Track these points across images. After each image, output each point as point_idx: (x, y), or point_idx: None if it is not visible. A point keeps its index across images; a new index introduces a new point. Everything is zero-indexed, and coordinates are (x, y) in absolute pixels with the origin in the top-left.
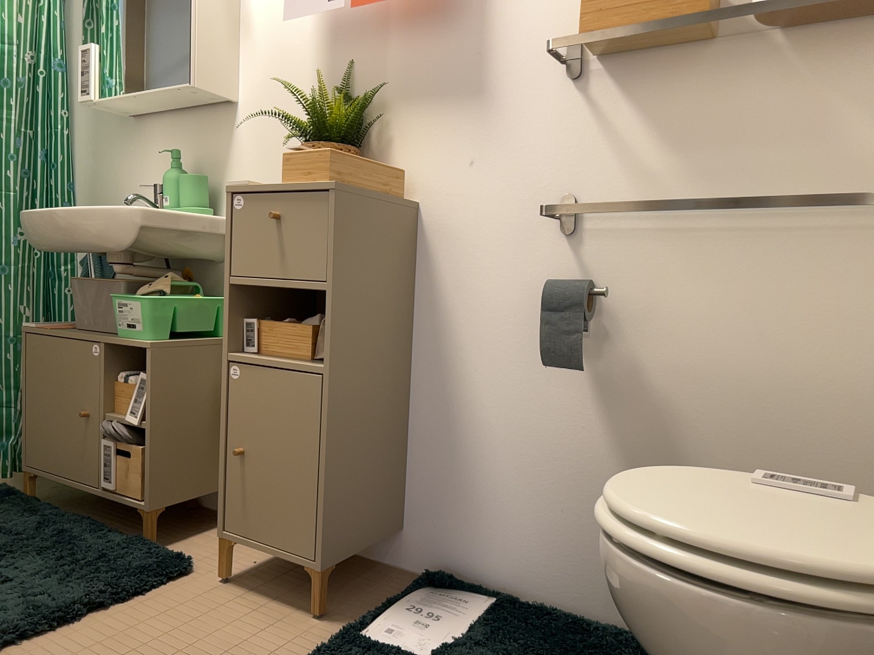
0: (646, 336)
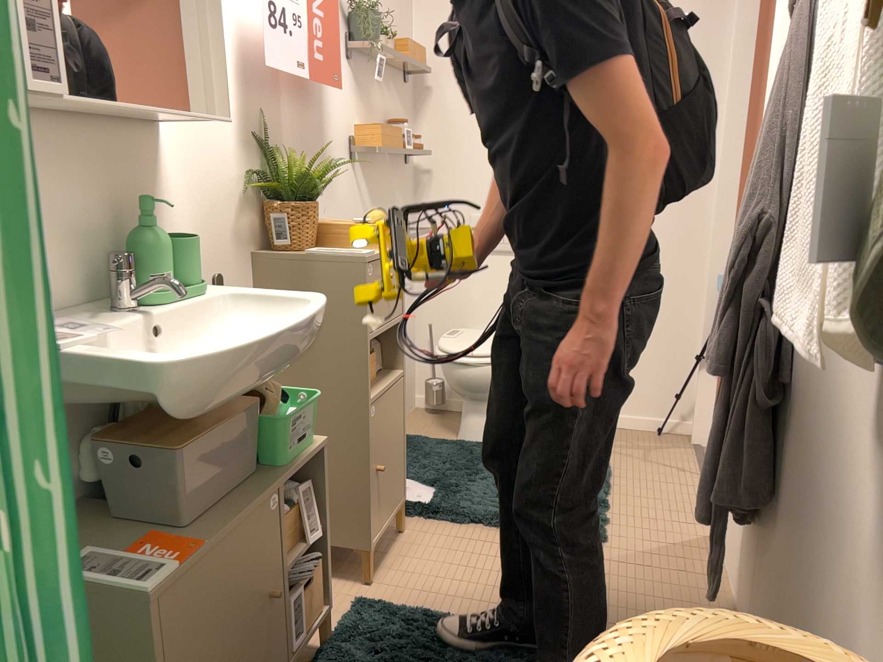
0: None
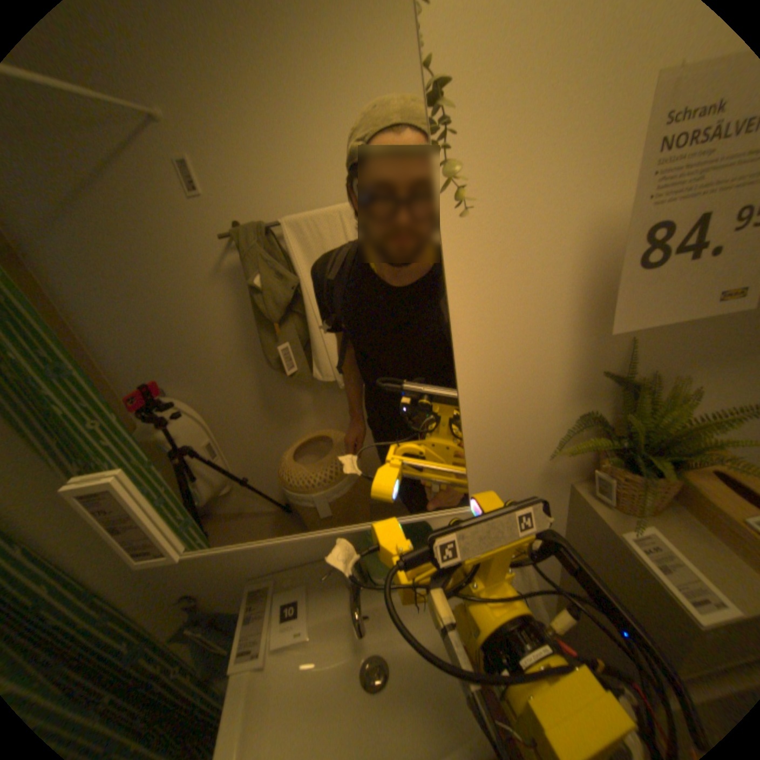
0: None
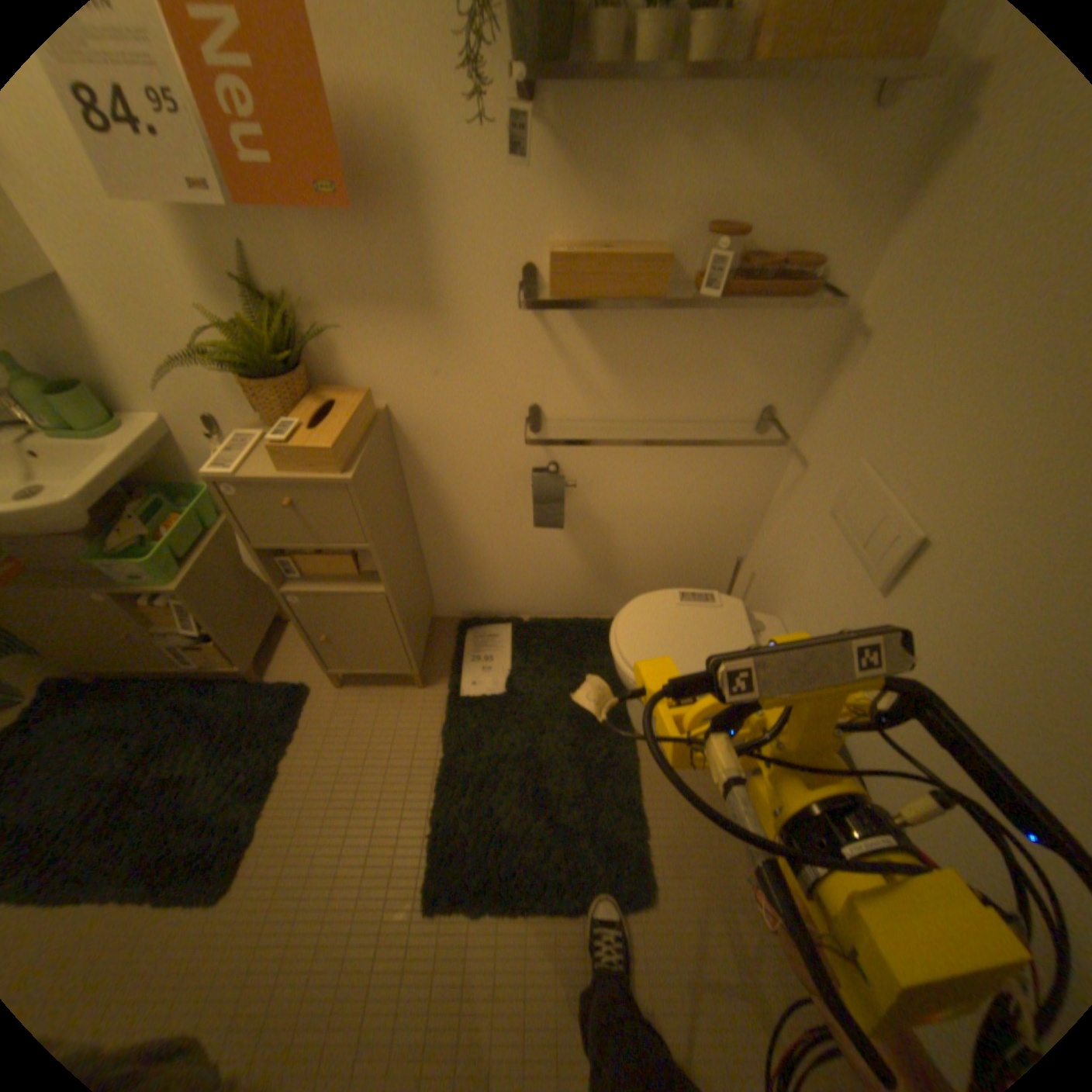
0: (596, 493)
